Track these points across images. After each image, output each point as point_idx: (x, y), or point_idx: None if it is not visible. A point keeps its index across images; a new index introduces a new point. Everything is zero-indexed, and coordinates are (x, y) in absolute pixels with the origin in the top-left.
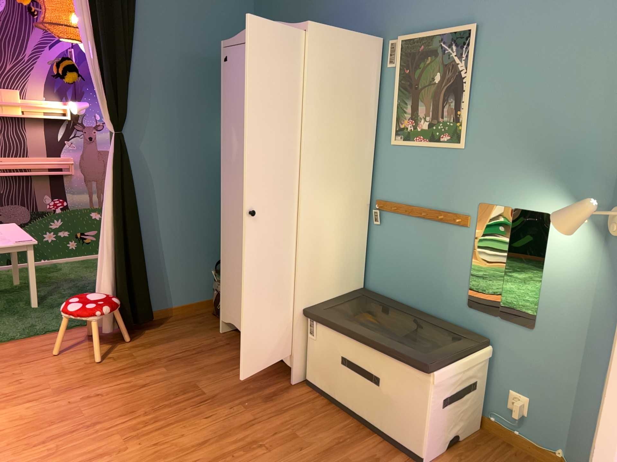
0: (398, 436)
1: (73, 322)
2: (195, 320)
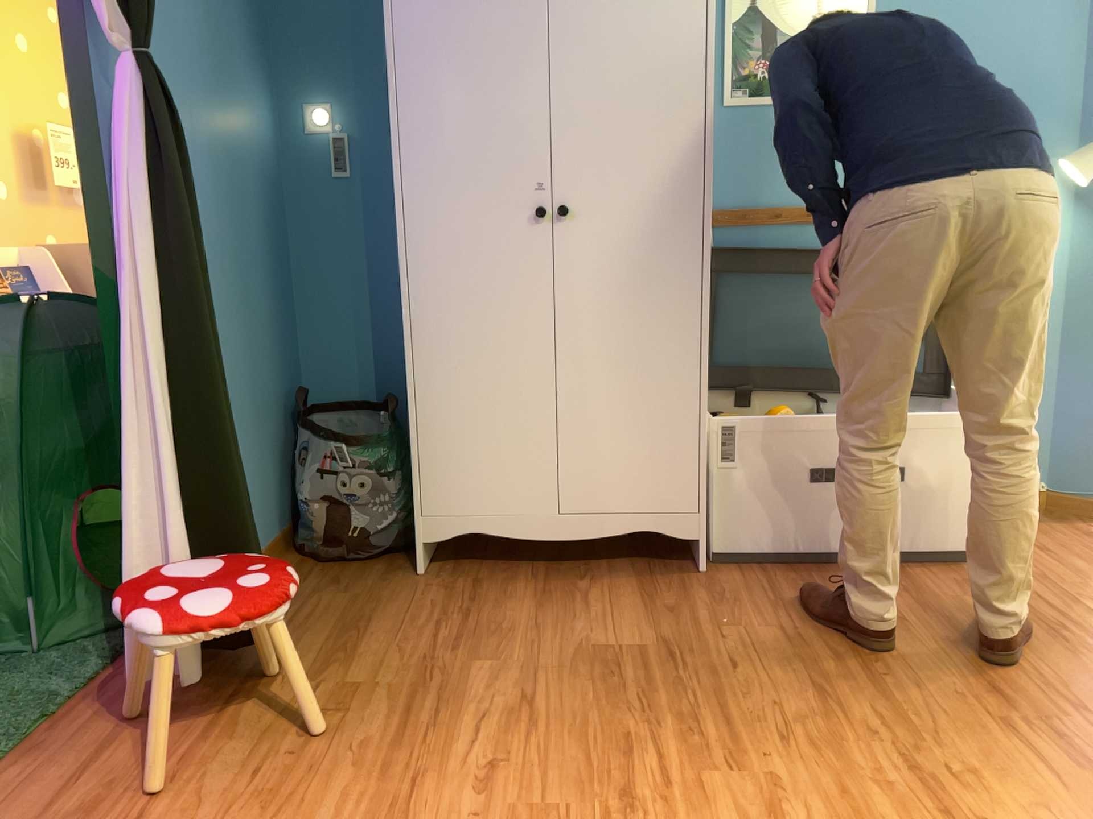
0: (948, 541)
1: (6, 719)
2: (315, 581)
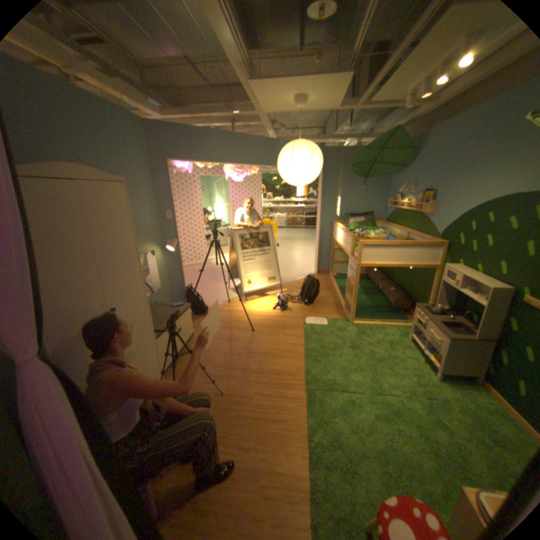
0: (188, 337)
1: None
2: None
